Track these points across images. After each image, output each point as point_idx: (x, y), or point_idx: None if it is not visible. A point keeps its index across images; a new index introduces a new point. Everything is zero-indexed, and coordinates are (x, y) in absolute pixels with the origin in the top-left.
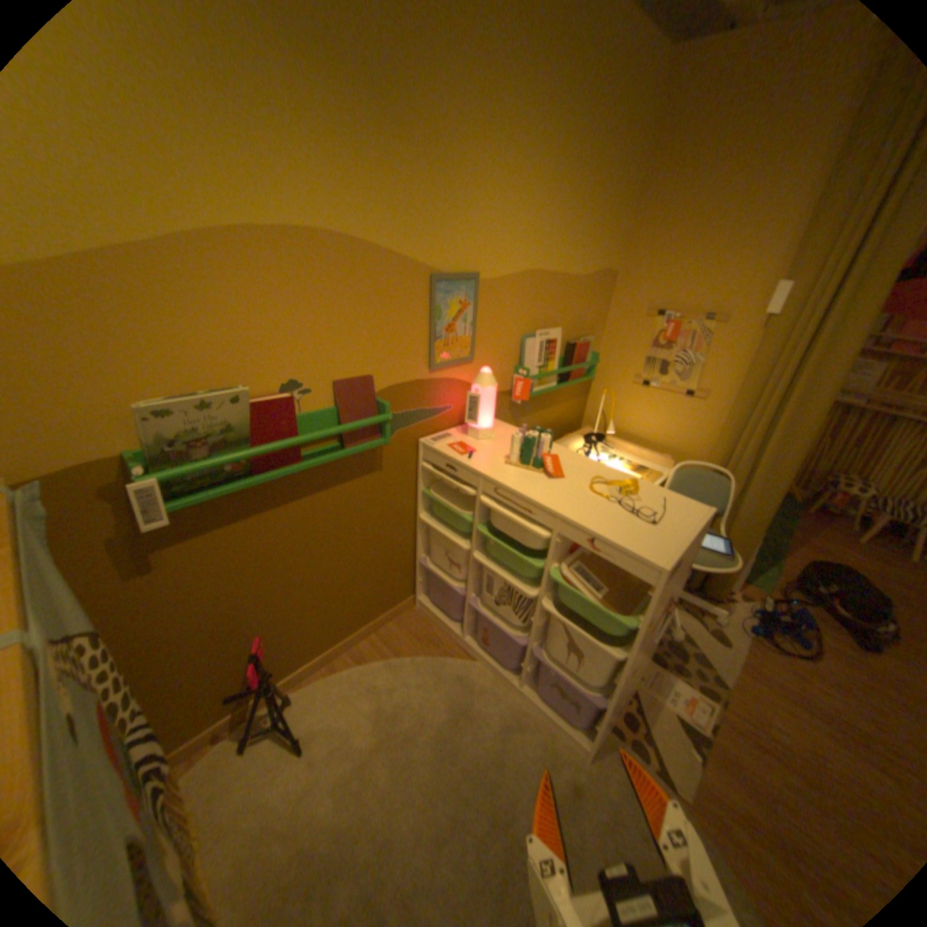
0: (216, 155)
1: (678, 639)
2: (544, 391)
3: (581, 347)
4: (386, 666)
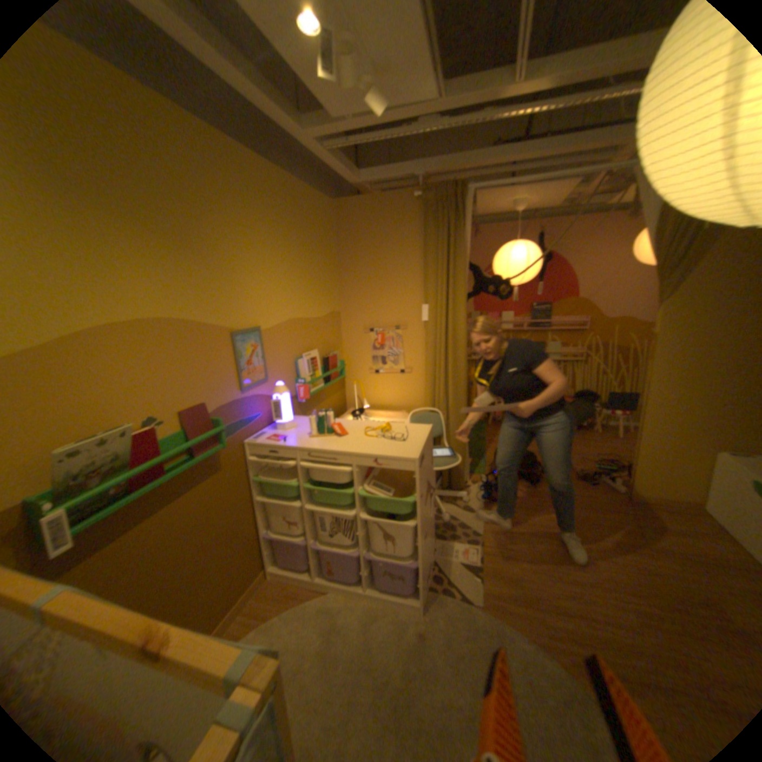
0: (88, 288)
1: (446, 520)
2: (317, 391)
3: (332, 359)
4: (258, 633)
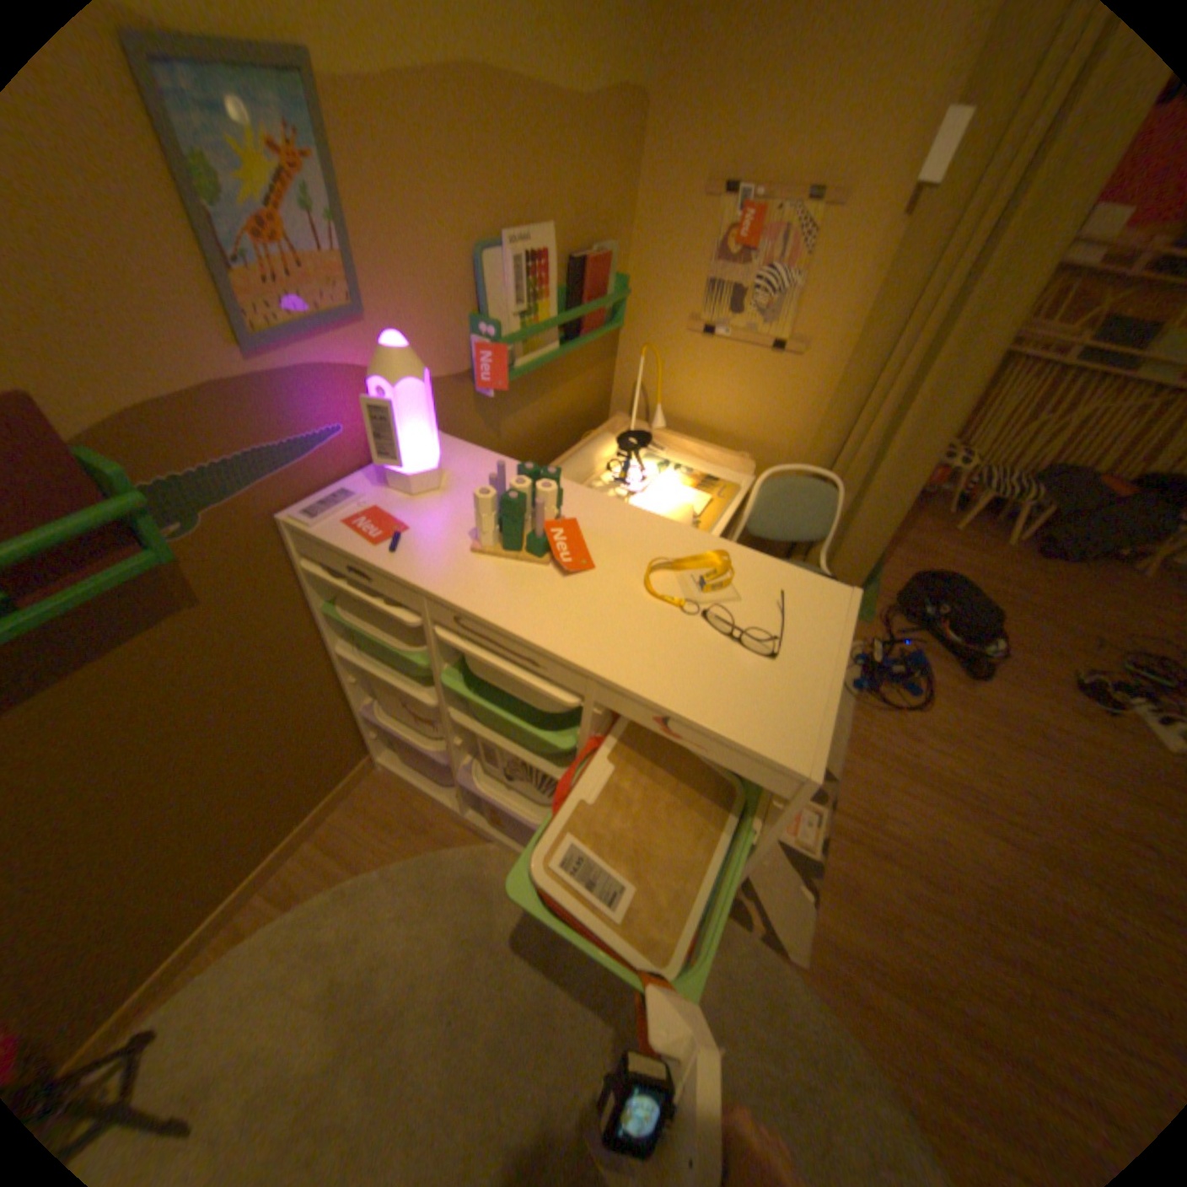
0: None
1: None
2: (540, 365)
3: (597, 267)
4: (337, 899)
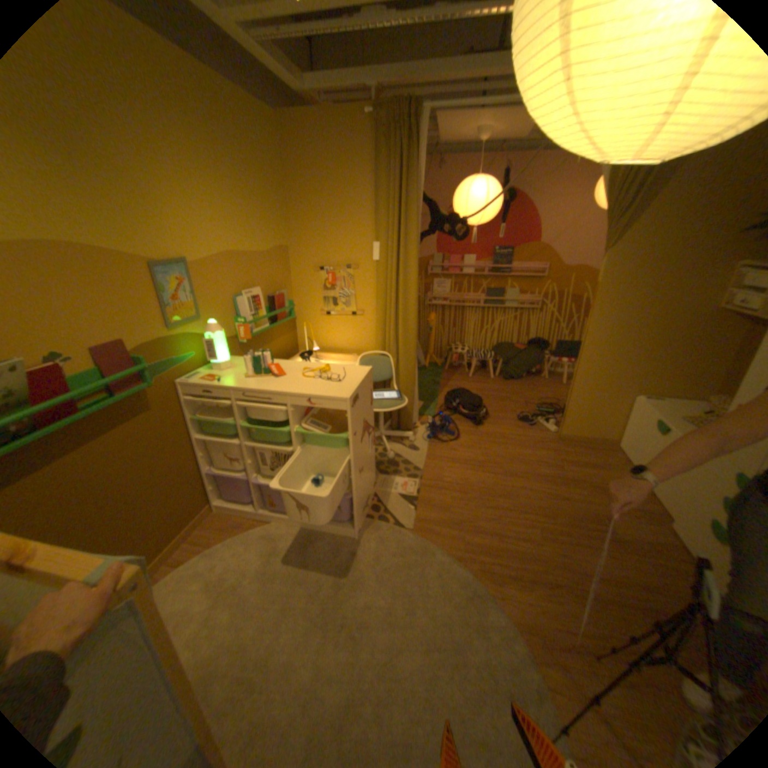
0: None
1: (391, 457)
2: (262, 331)
3: (279, 299)
4: (203, 557)
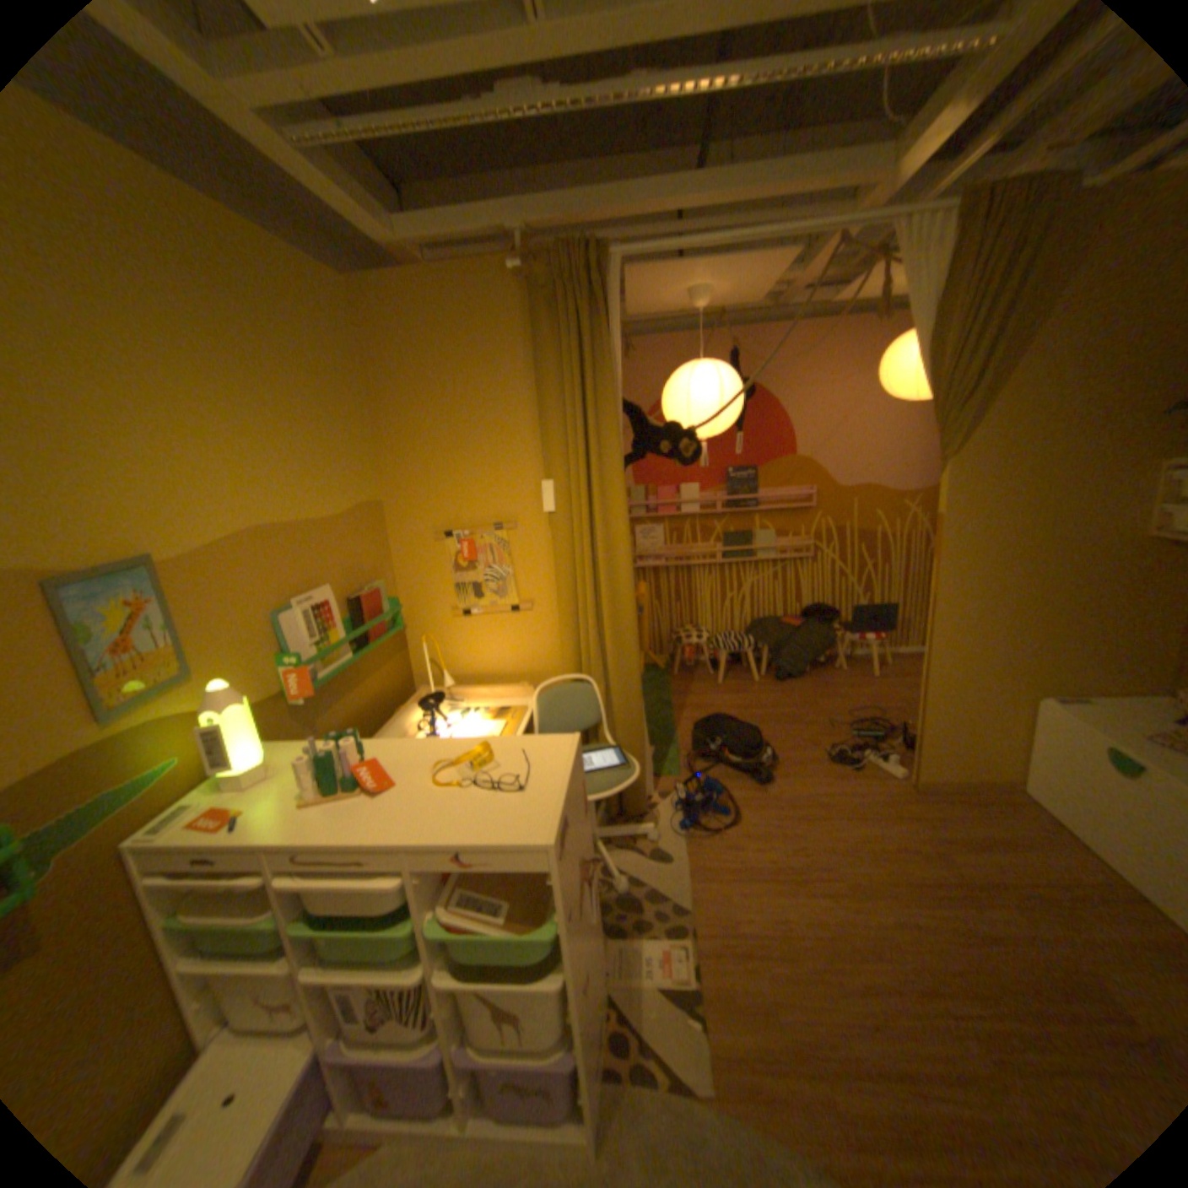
0: None
1: (622, 890)
2: (338, 672)
3: (369, 599)
4: None
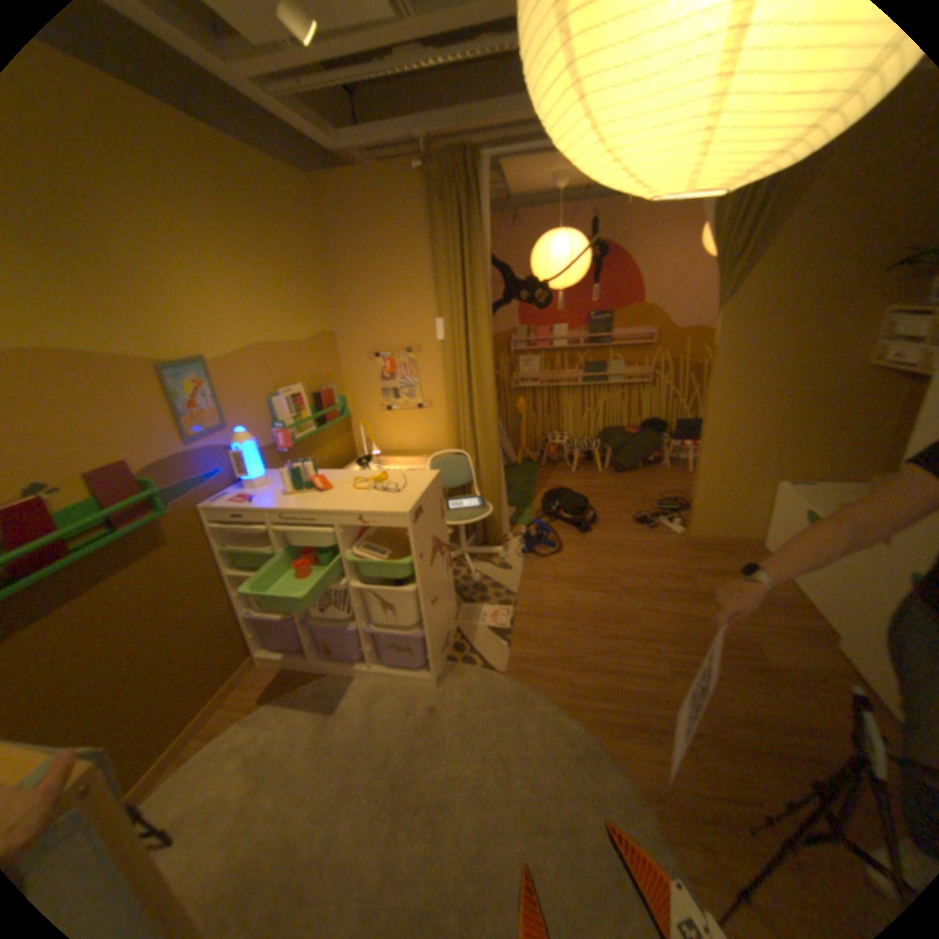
0: None
1: (477, 580)
2: (308, 436)
3: (327, 395)
4: (242, 725)
